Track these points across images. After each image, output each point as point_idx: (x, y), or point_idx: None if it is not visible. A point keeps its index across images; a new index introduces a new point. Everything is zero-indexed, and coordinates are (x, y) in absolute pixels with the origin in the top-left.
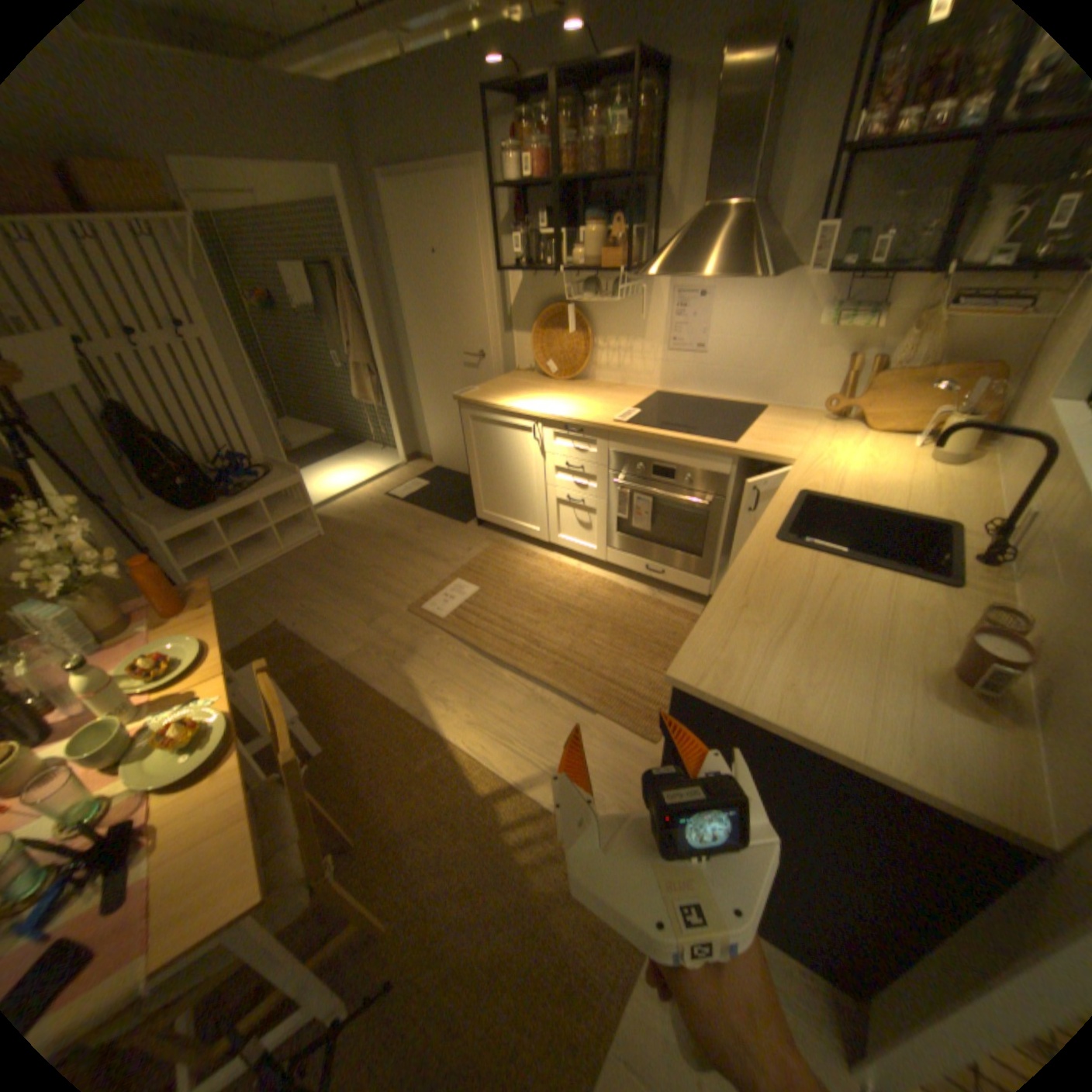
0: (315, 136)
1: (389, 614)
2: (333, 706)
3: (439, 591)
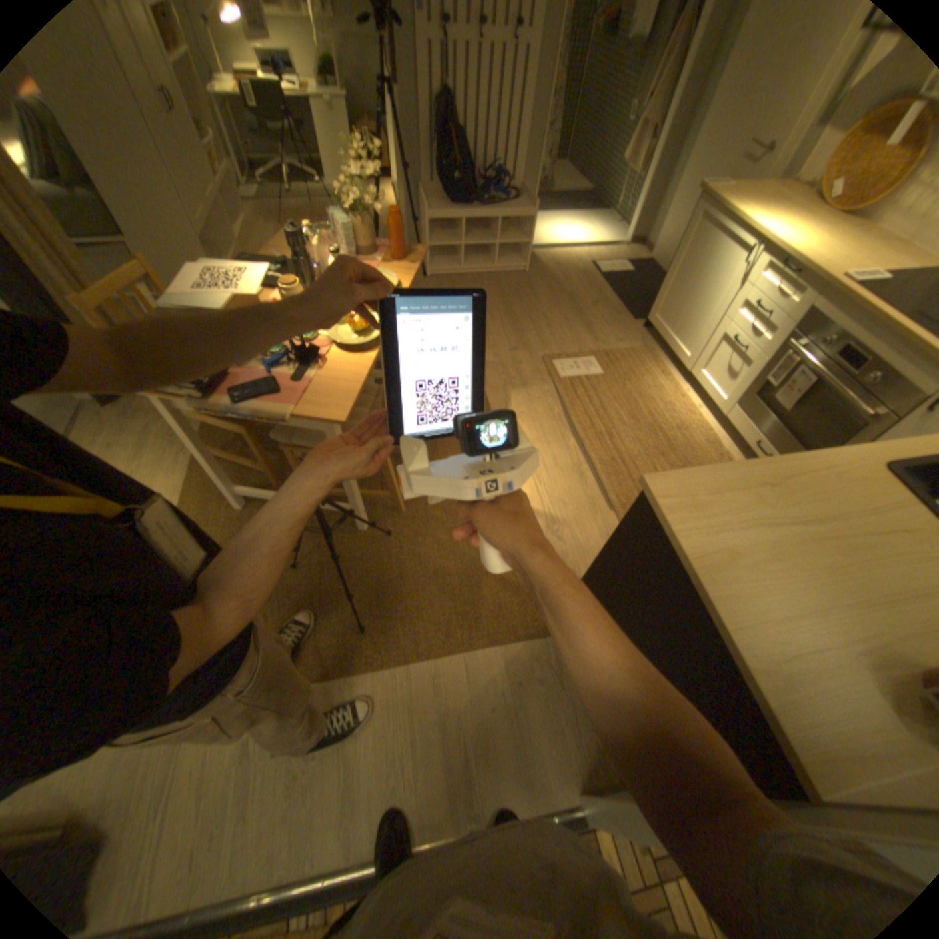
0: None
1: (528, 353)
2: None
3: (572, 358)
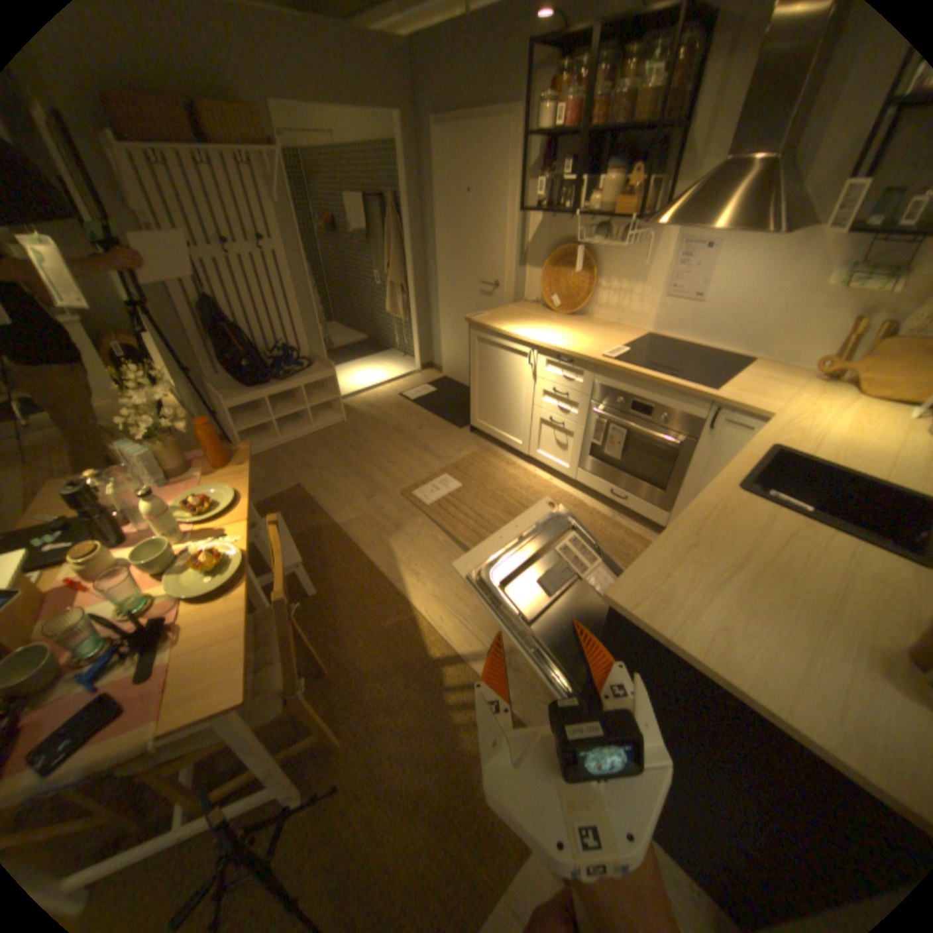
0: (386, 86)
1: (385, 494)
2: (330, 560)
3: (428, 482)
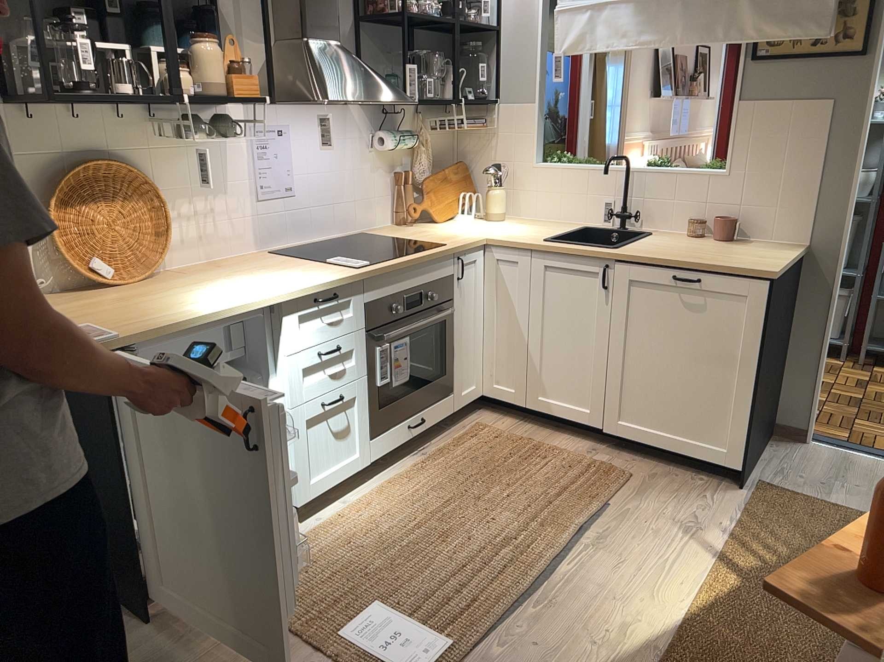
0: None
1: None
2: None
3: (370, 659)
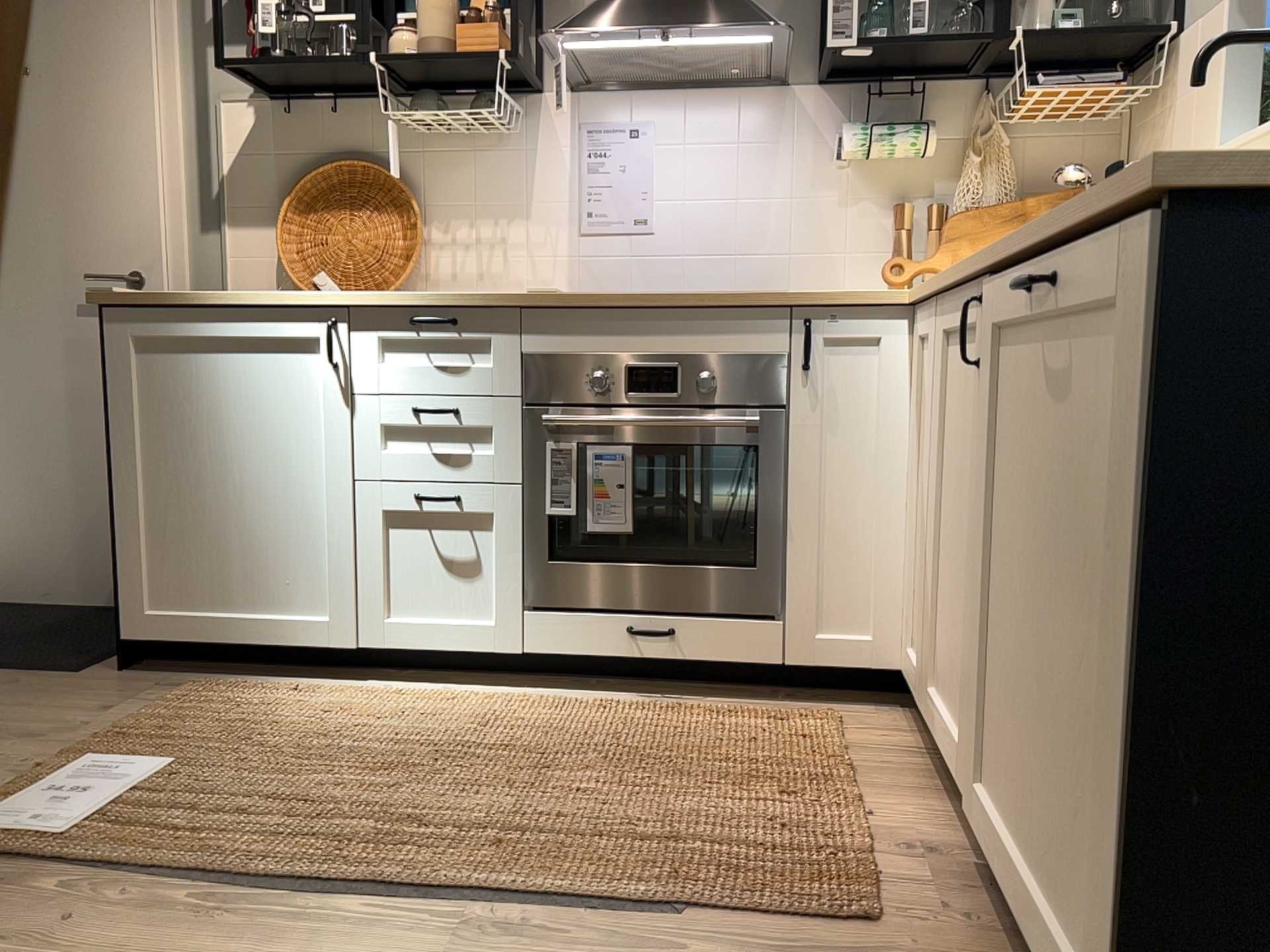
0: None
1: None
2: None
3: (29, 791)
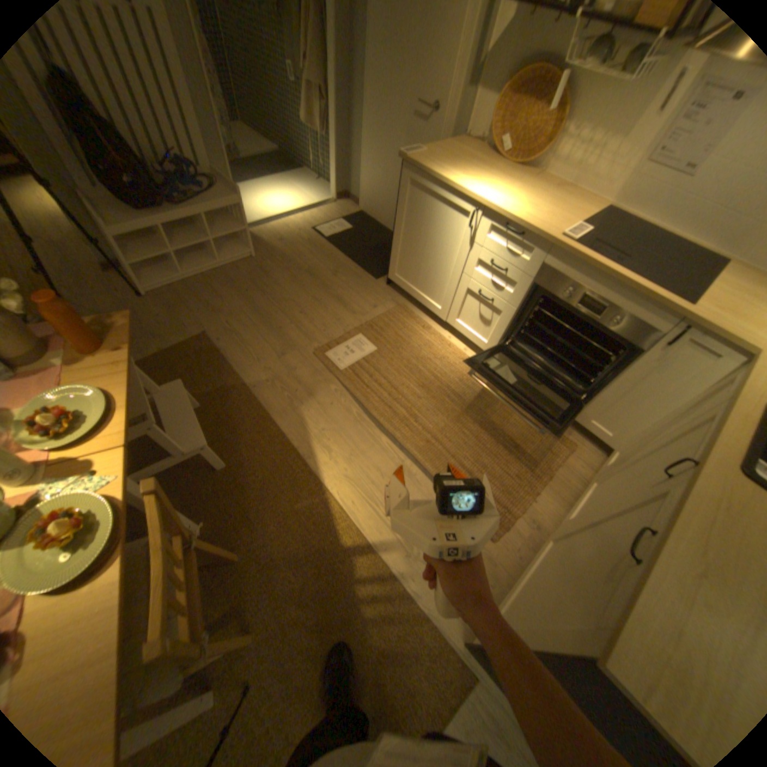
0: None
1: (298, 352)
2: (240, 427)
3: (343, 342)
